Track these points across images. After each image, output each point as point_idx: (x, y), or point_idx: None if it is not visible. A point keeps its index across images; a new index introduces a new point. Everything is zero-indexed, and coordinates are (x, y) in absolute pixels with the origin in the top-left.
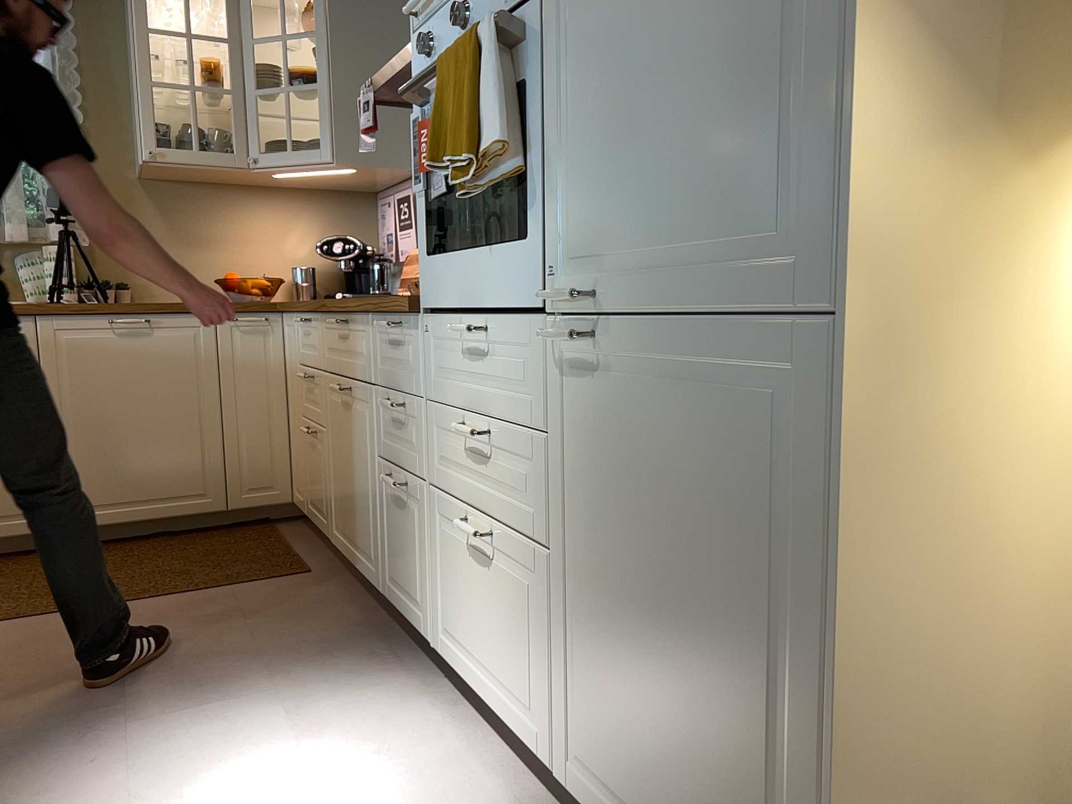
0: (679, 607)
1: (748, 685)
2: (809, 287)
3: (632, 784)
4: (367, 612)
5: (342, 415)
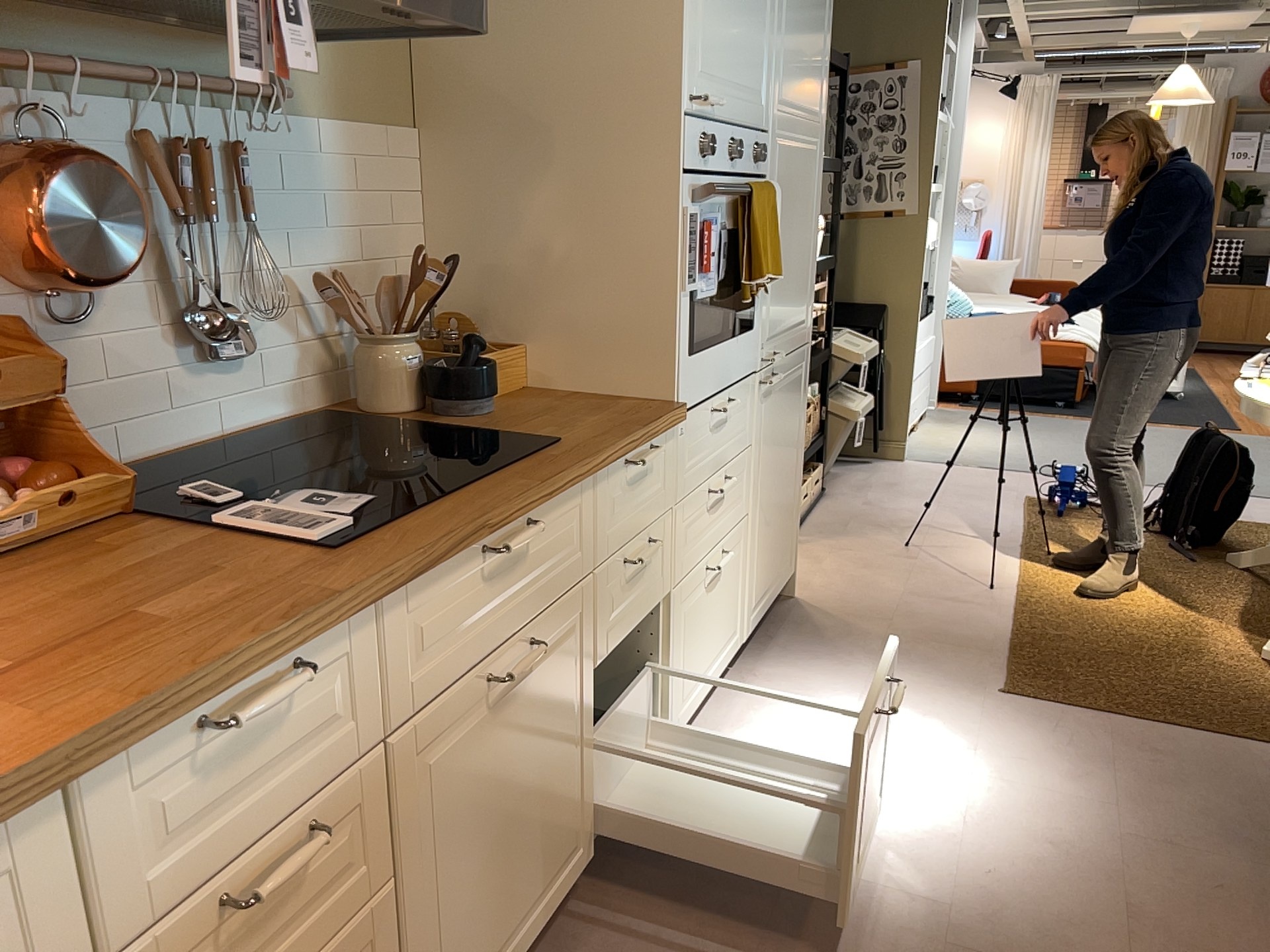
0: (782, 473)
1: (792, 477)
2: (807, 334)
3: (767, 575)
4: (558, 949)
5: (488, 732)
